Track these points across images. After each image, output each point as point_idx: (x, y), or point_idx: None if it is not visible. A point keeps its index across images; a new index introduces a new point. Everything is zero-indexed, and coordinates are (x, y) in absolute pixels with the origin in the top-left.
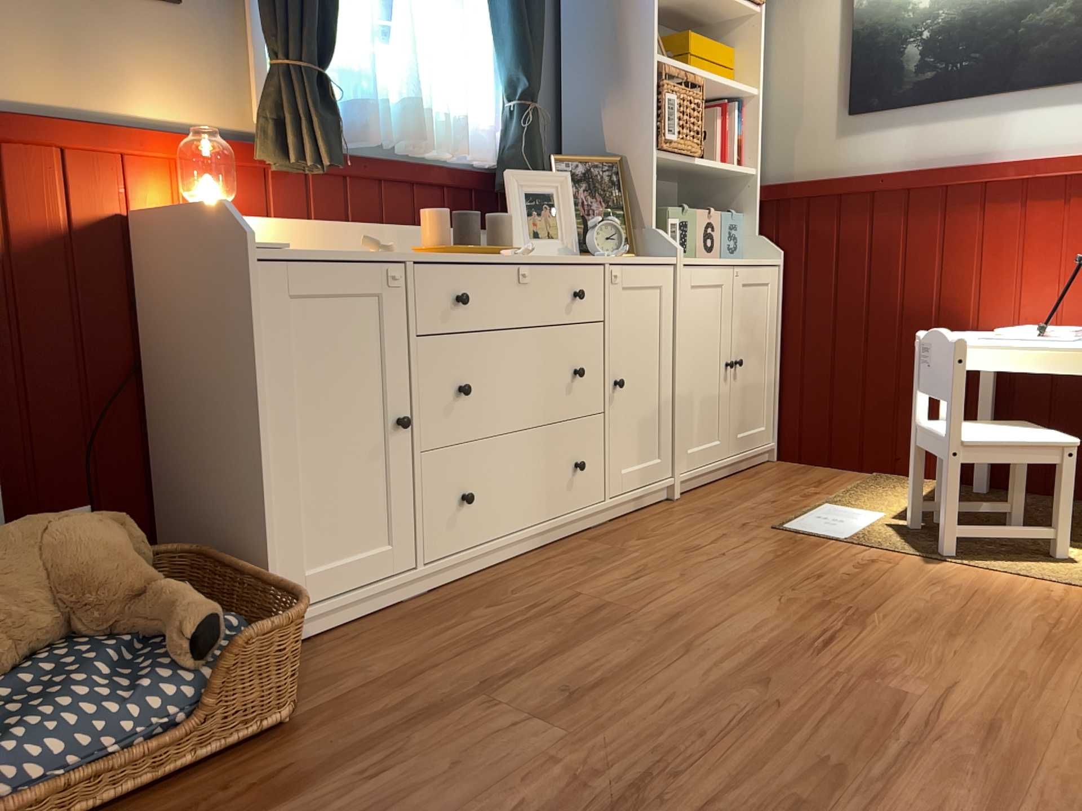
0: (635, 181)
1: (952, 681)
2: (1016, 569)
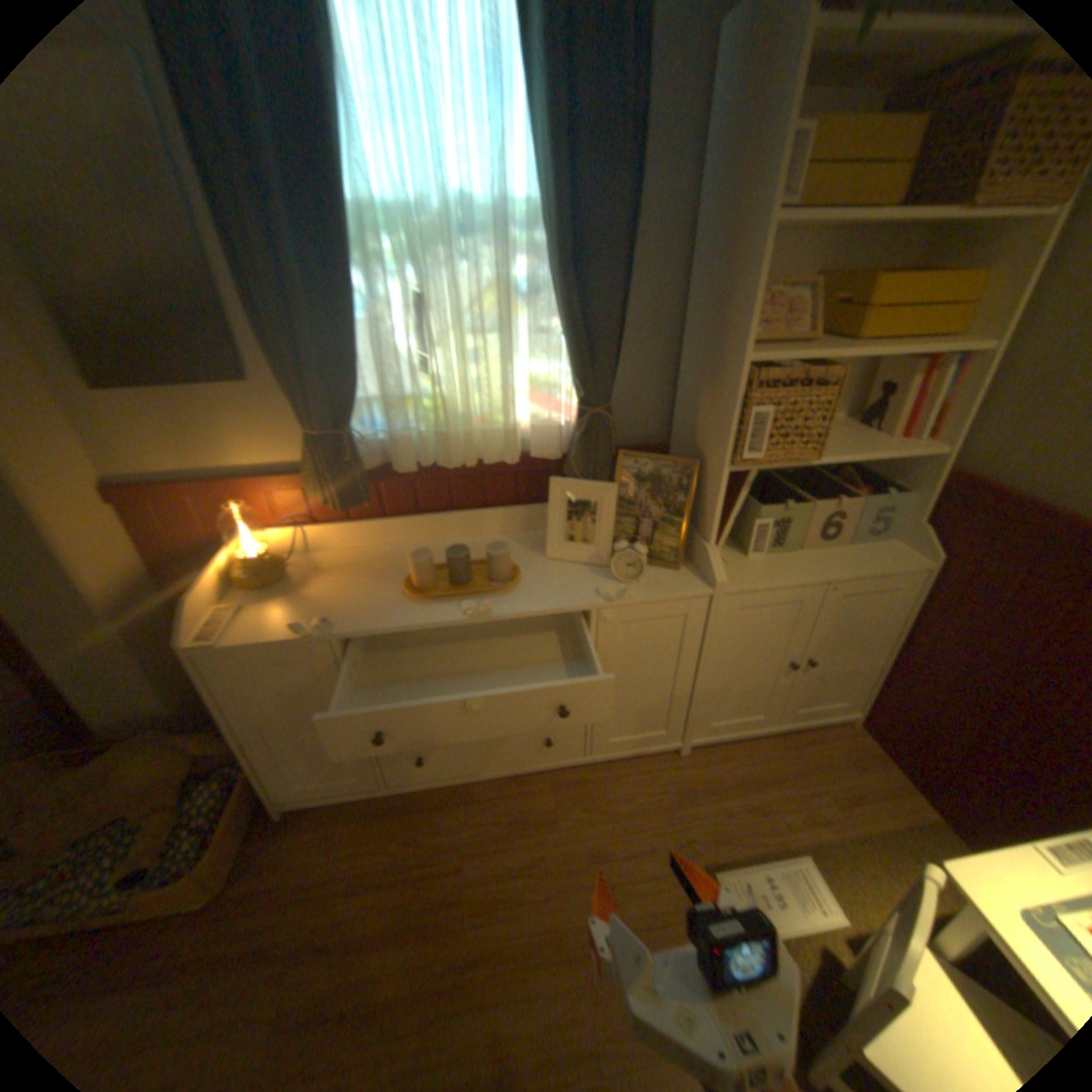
0: (707, 488)
1: None
2: None
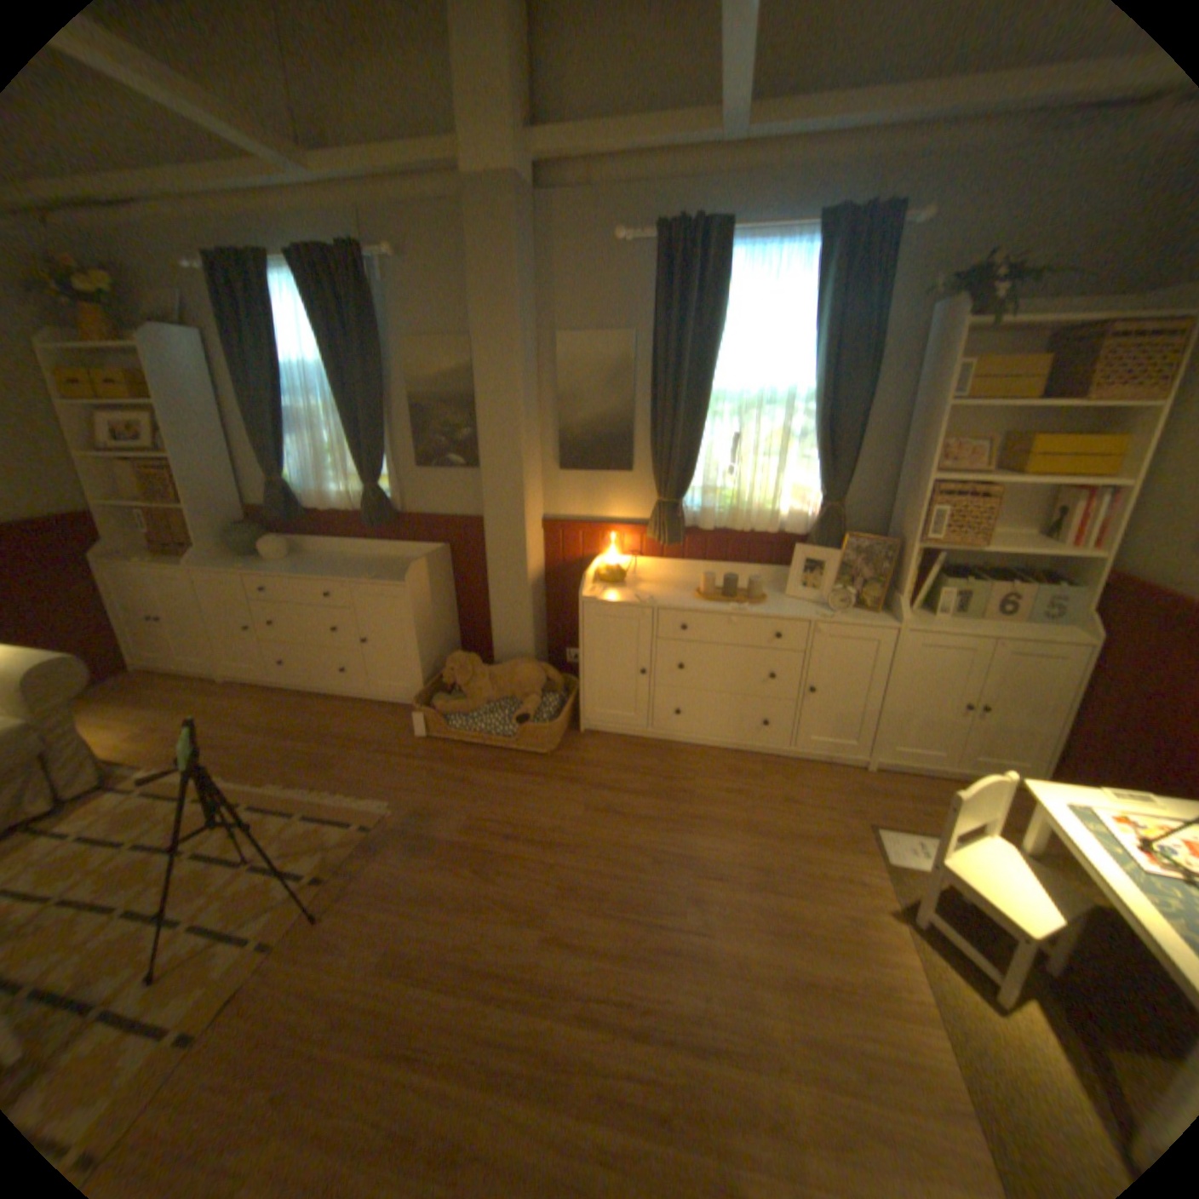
0: (904, 560)
1: (716, 937)
2: (936, 973)
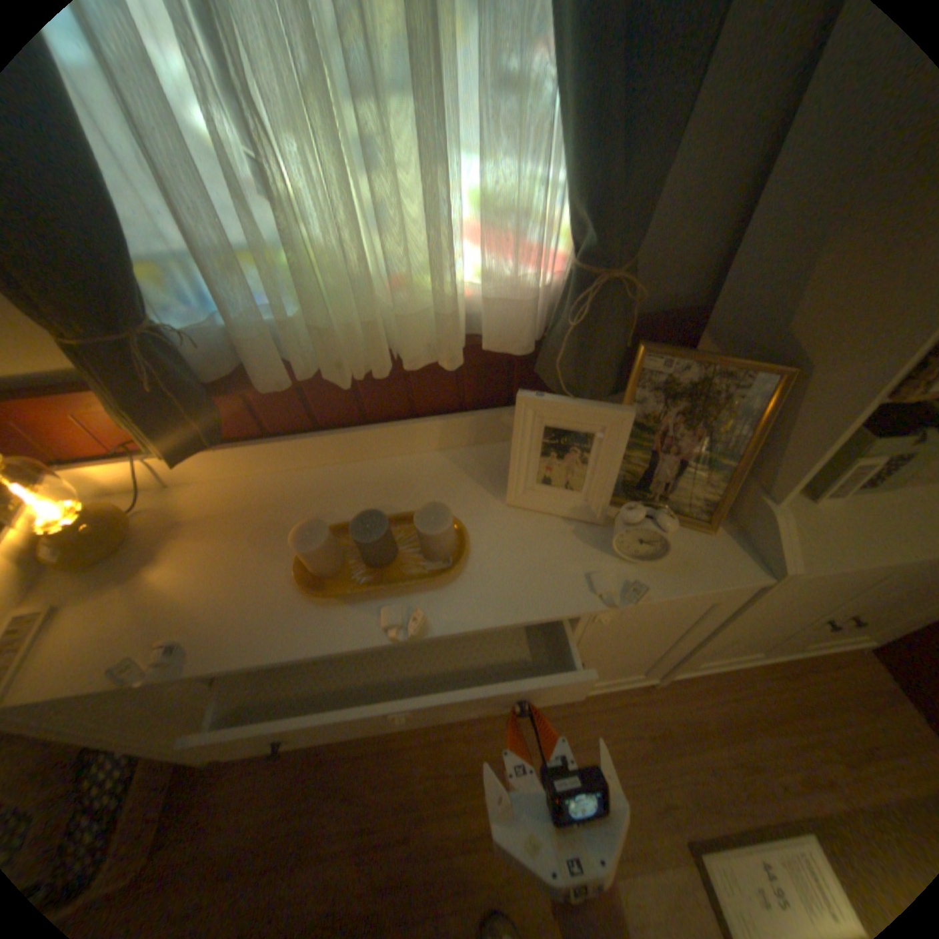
0: (804, 419)
1: None
2: None
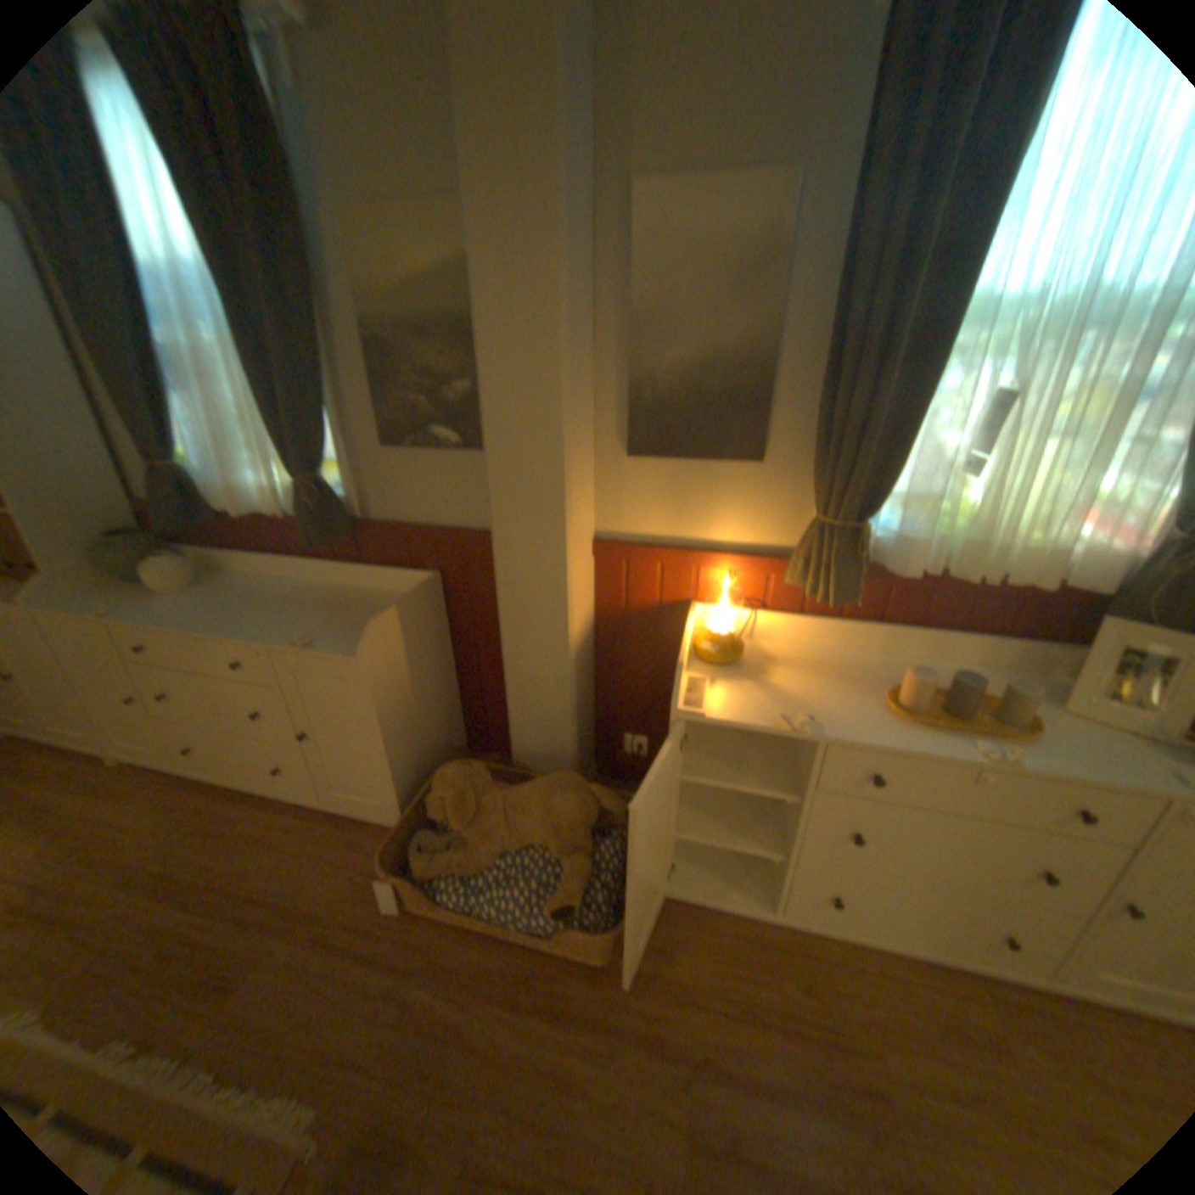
0: None
1: None
2: None
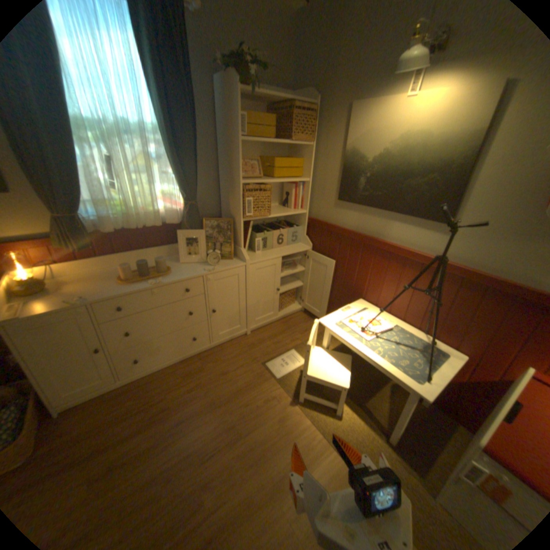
0: (237, 229)
1: (226, 499)
2: (315, 420)
